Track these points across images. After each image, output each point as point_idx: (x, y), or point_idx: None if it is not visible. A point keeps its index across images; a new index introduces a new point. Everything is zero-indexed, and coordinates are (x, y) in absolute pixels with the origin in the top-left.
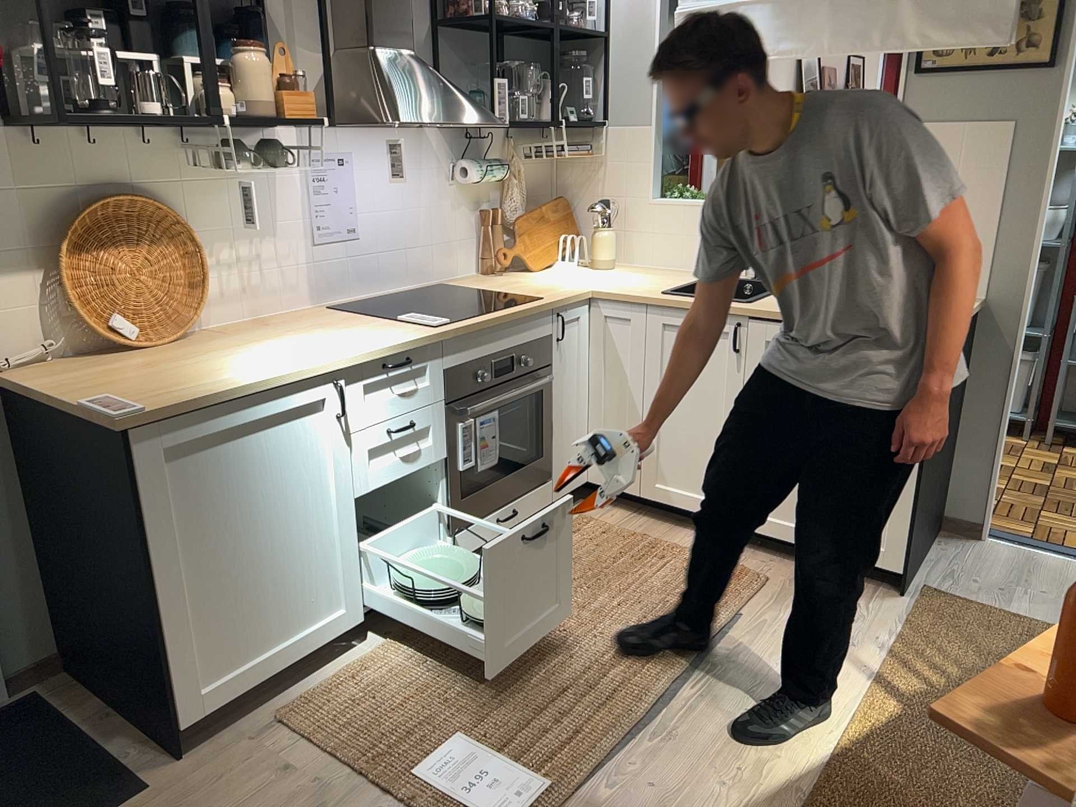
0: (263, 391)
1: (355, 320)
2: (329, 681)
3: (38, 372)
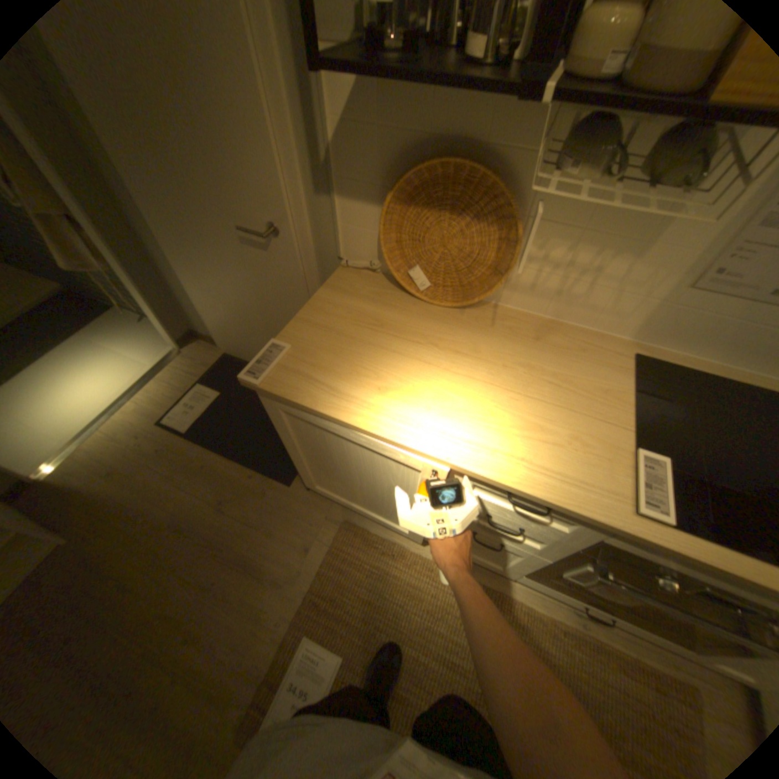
0: (362, 428)
1: (610, 403)
2: (377, 539)
3: (350, 279)
